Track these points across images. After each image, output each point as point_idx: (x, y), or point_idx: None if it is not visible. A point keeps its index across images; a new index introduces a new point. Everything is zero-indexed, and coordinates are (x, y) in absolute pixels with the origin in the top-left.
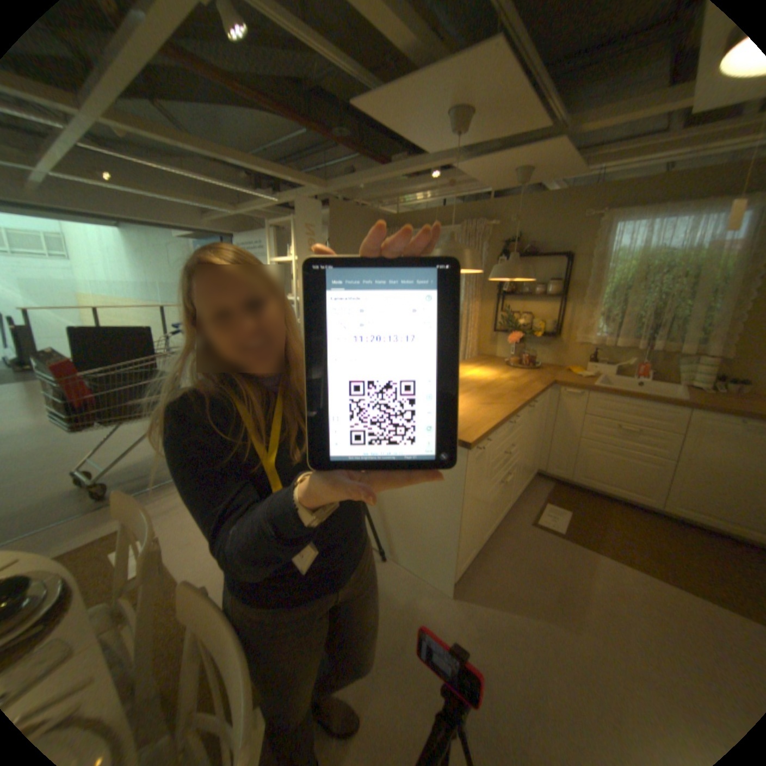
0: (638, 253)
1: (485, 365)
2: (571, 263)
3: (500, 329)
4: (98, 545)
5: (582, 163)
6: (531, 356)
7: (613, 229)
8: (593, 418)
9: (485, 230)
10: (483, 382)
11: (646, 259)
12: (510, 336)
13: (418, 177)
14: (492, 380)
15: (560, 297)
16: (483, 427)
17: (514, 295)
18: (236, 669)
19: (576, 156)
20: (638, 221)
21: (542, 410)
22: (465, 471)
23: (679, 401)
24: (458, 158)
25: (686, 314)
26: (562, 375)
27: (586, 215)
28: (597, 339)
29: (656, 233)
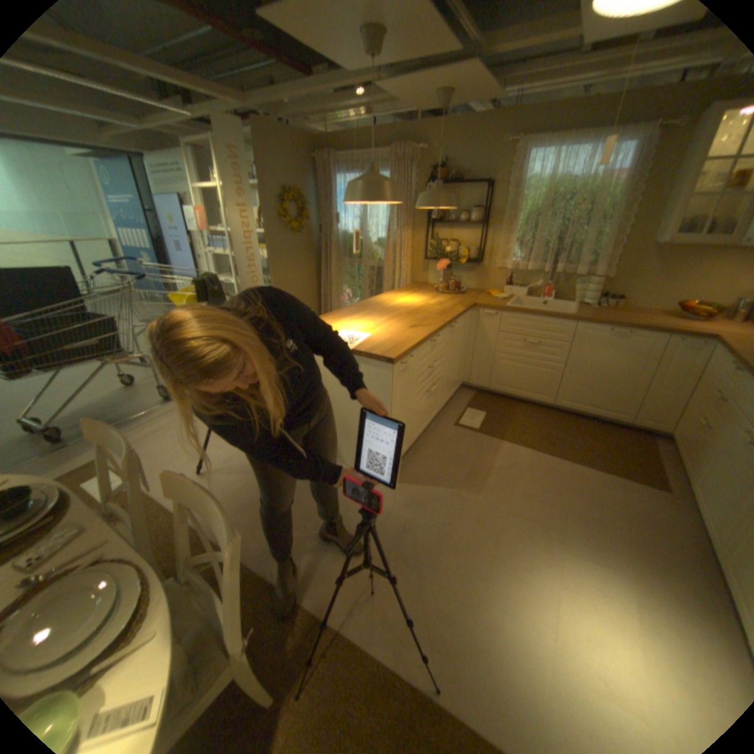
0: (546, 181)
1: (416, 293)
2: (492, 191)
3: (430, 257)
4: (67, 479)
5: (497, 87)
6: (456, 282)
7: (527, 157)
8: (504, 335)
9: (414, 155)
10: (412, 309)
11: (552, 188)
12: (438, 264)
13: (343, 93)
14: (420, 306)
15: (482, 225)
16: (405, 346)
17: (441, 223)
18: (216, 518)
19: (490, 80)
20: (548, 149)
21: (463, 330)
22: (391, 382)
23: (567, 316)
24: (379, 77)
25: (582, 239)
26: (481, 299)
27: (504, 141)
28: (512, 264)
29: (562, 161)
